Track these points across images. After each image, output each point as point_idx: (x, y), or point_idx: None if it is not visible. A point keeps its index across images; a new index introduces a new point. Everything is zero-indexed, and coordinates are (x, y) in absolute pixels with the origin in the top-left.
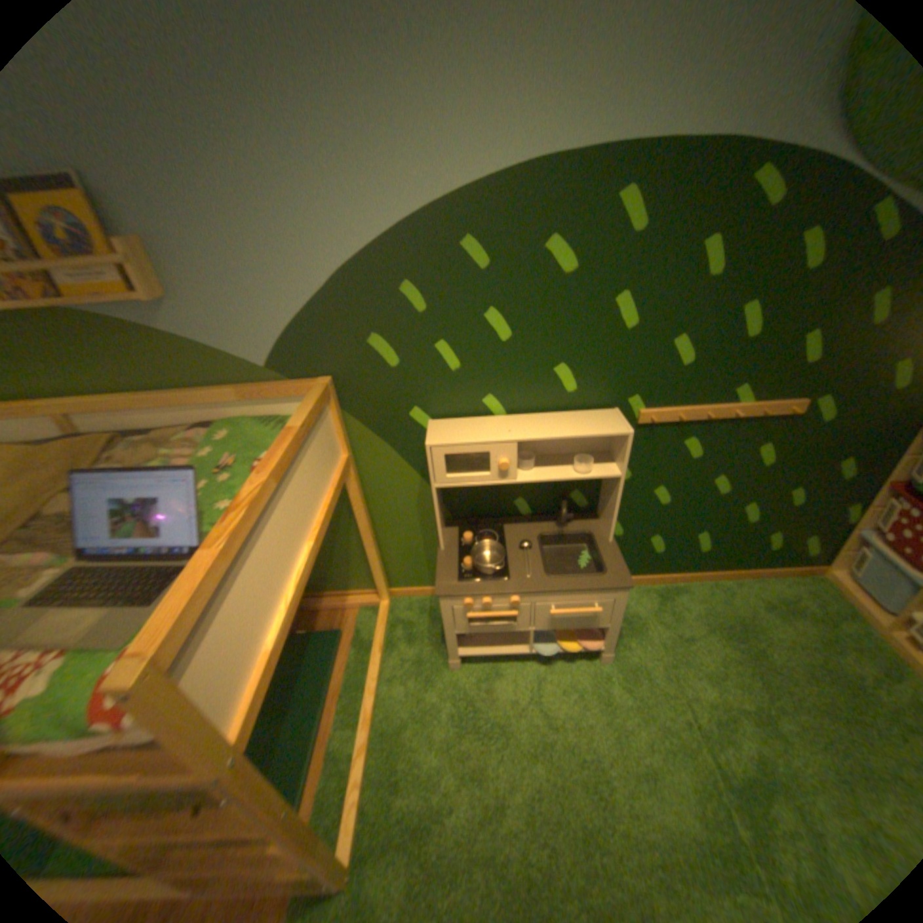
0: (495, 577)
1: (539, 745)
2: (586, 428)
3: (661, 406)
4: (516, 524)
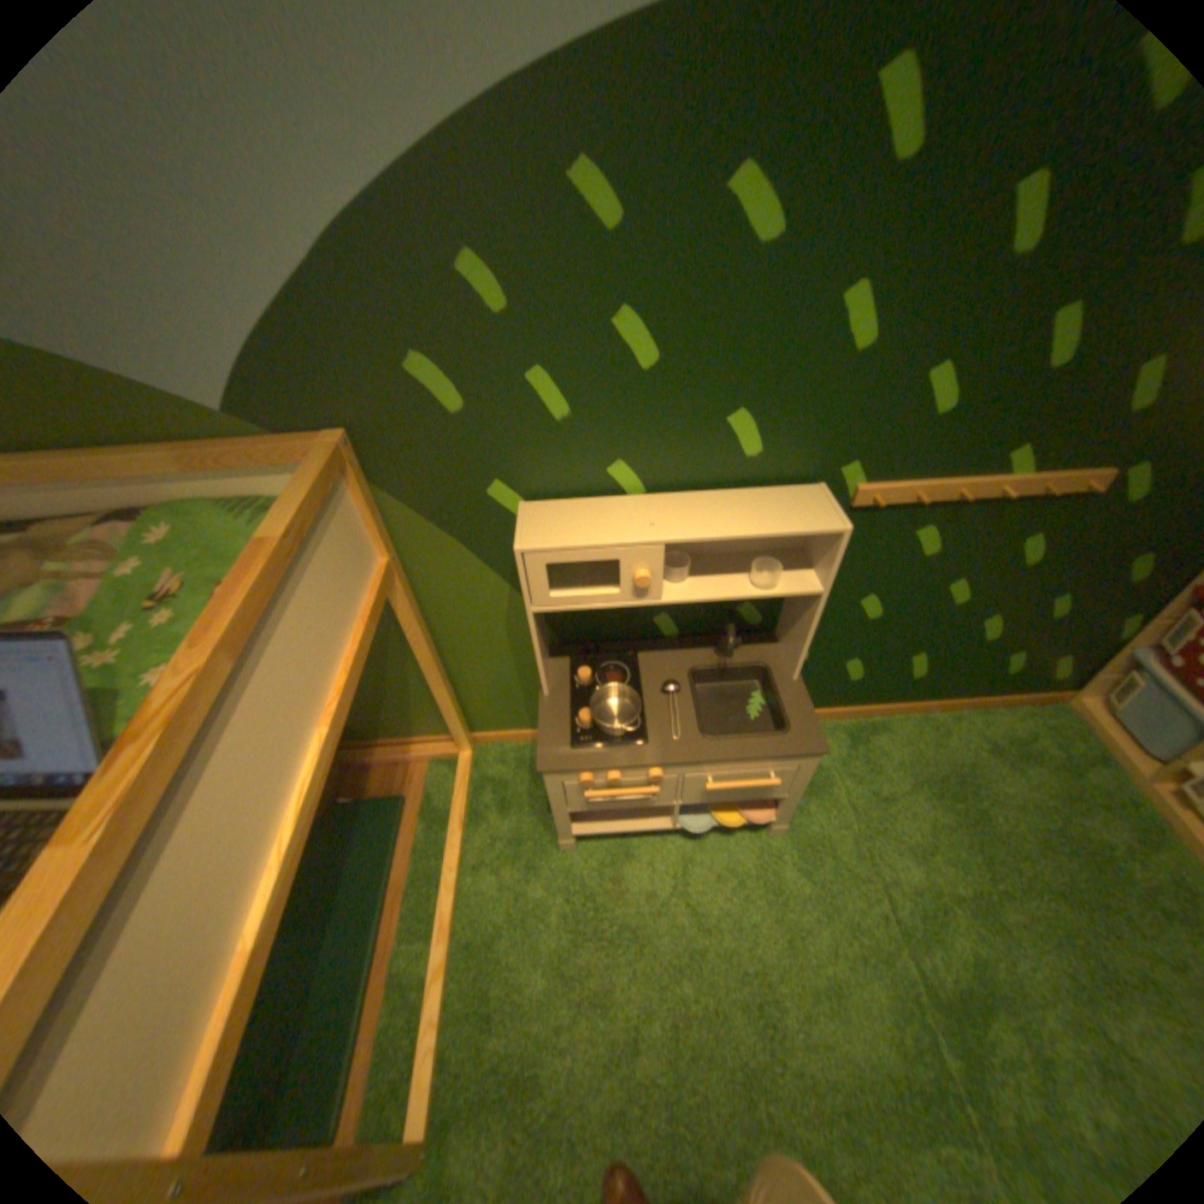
0: (627, 738)
1: (686, 953)
2: (776, 519)
3: (891, 479)
4: (657, 651)
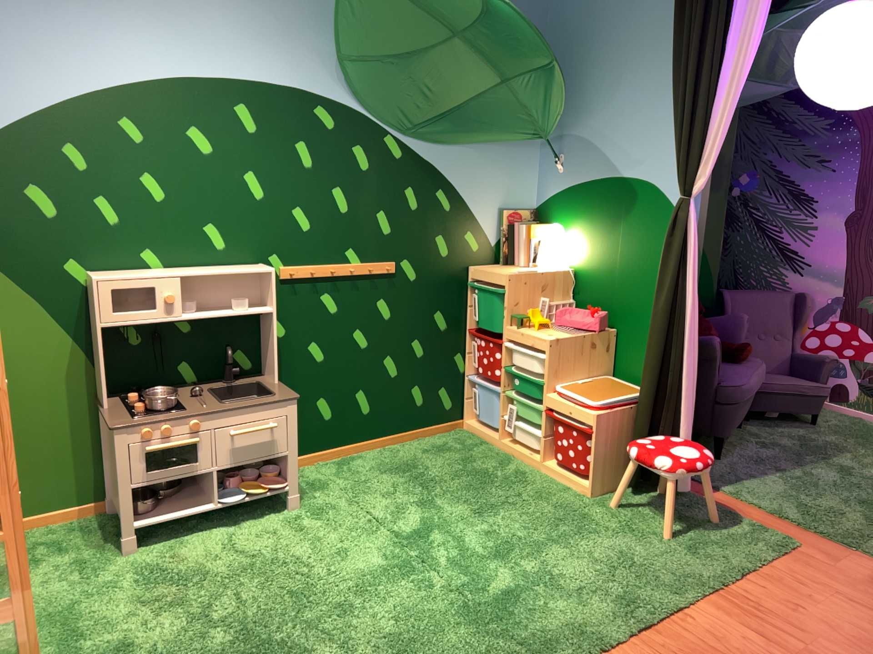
0: (171, 411)
1: (238, 568)
2: (237, 269)
3: (294, 263)
4: (184, 387)
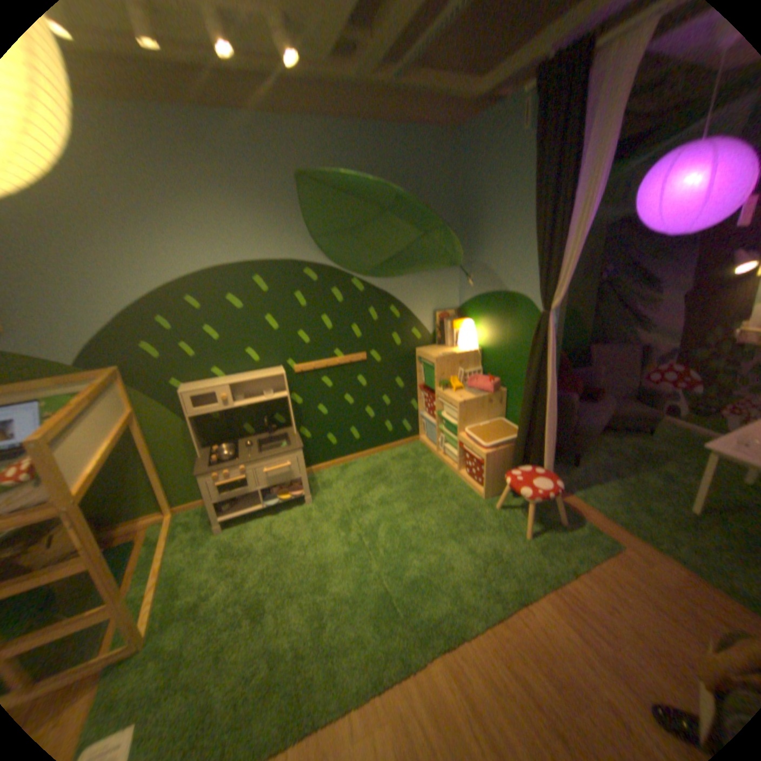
0: (231, 461)
1: (269, 549)
2: (264, 375)
3: (303, 364)
4: (246, 439)
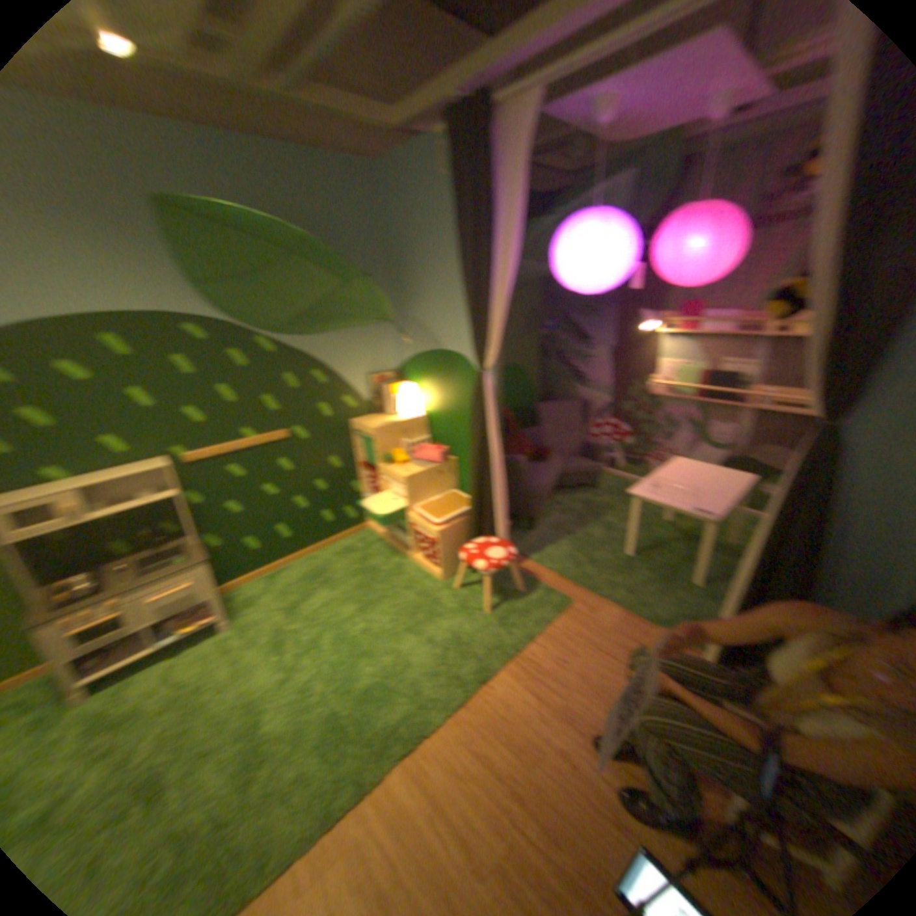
0: (87, 598)
1: (164, 705)
2: (131, 471)
3: (193, 450)
4: (112, 563)
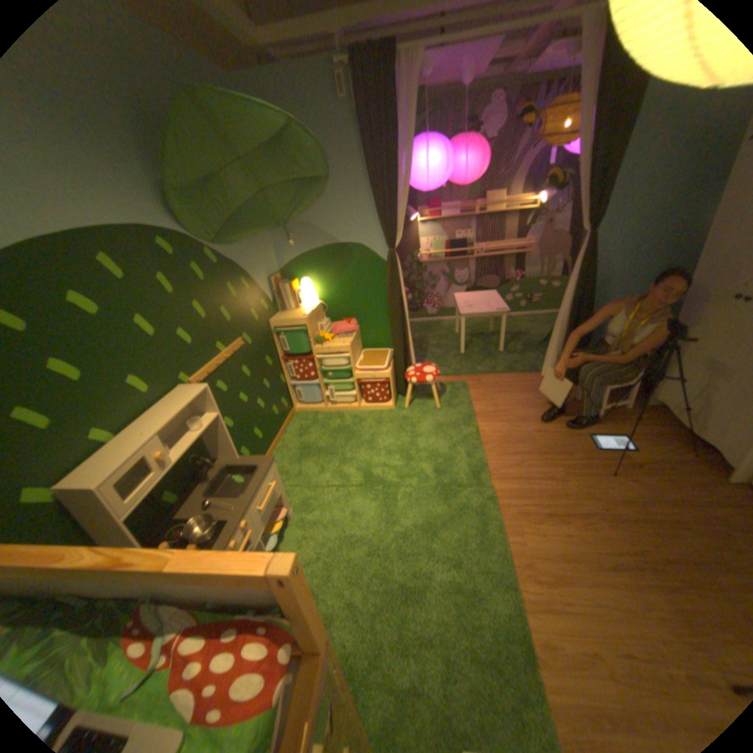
0: (216, 531)
1: (321, 572)
2: (181, 400)
3: (194, 372)
4: (179, 509)
